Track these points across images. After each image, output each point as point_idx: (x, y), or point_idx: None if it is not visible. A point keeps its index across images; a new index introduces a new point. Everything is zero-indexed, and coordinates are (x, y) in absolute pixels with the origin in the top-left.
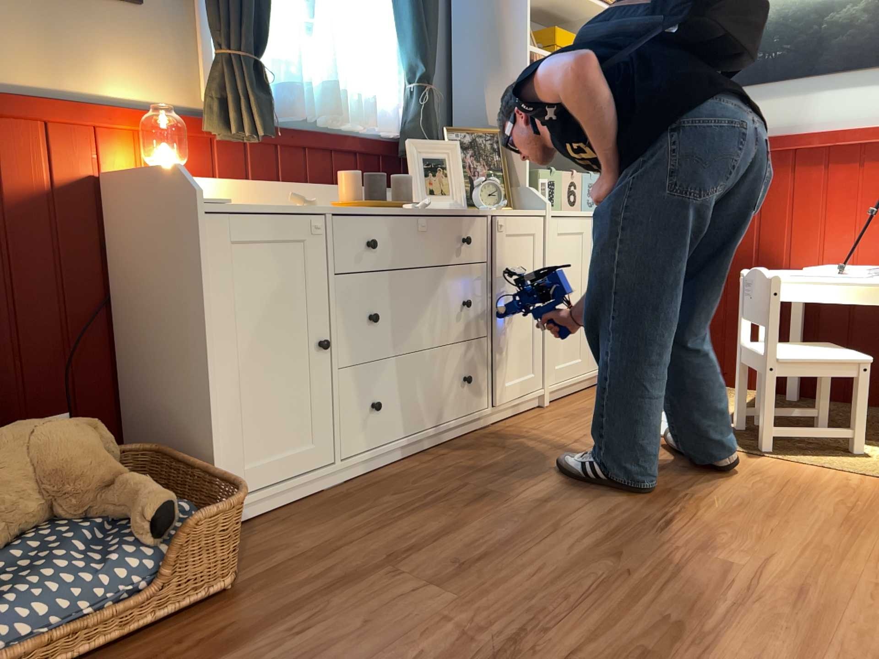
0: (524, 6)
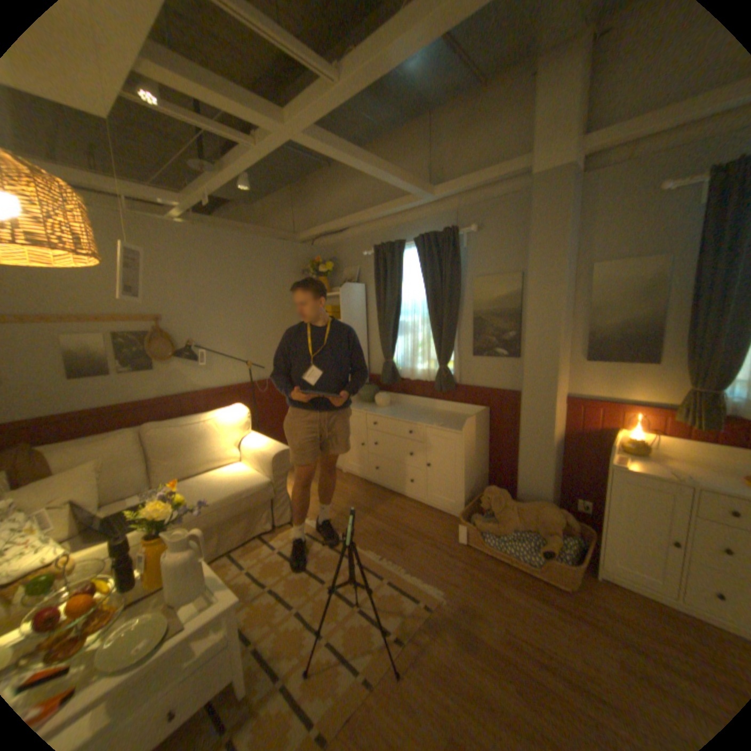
0: None
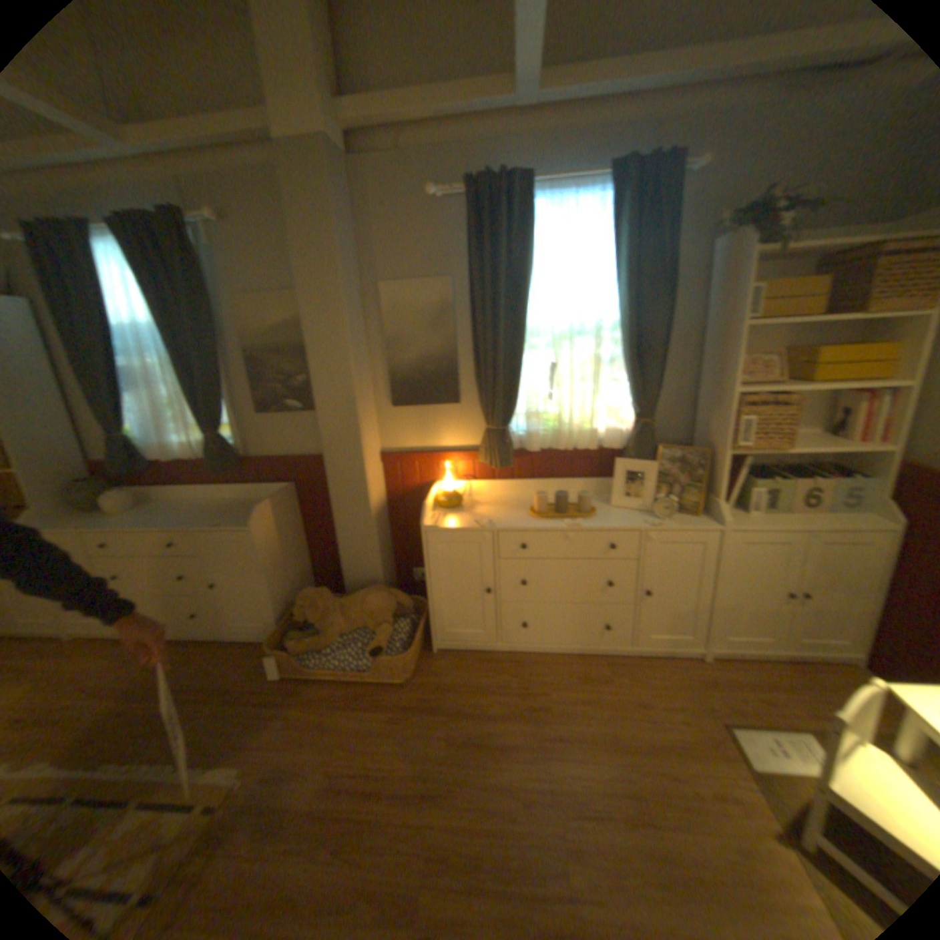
0: (739, 356)
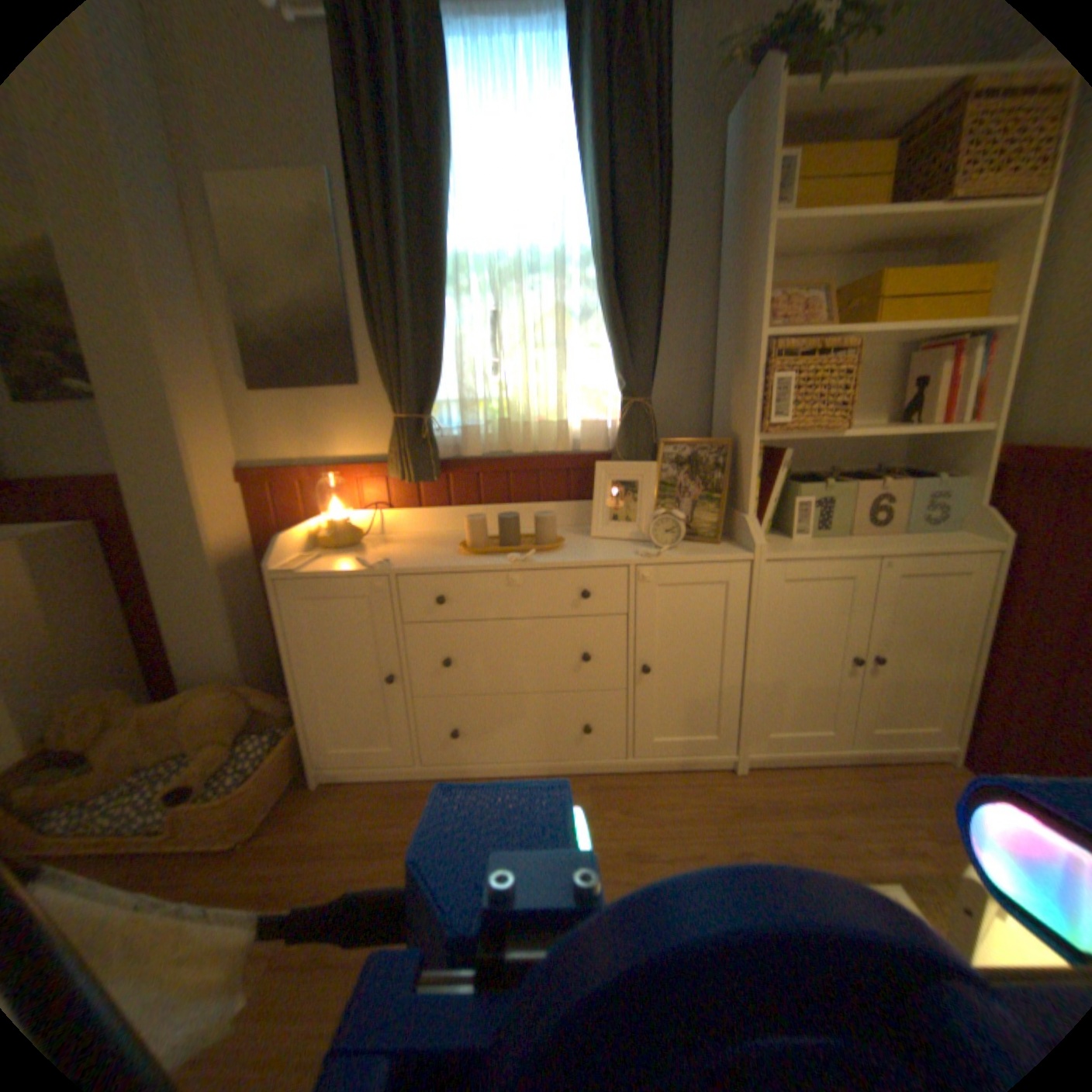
0: (765, 274)
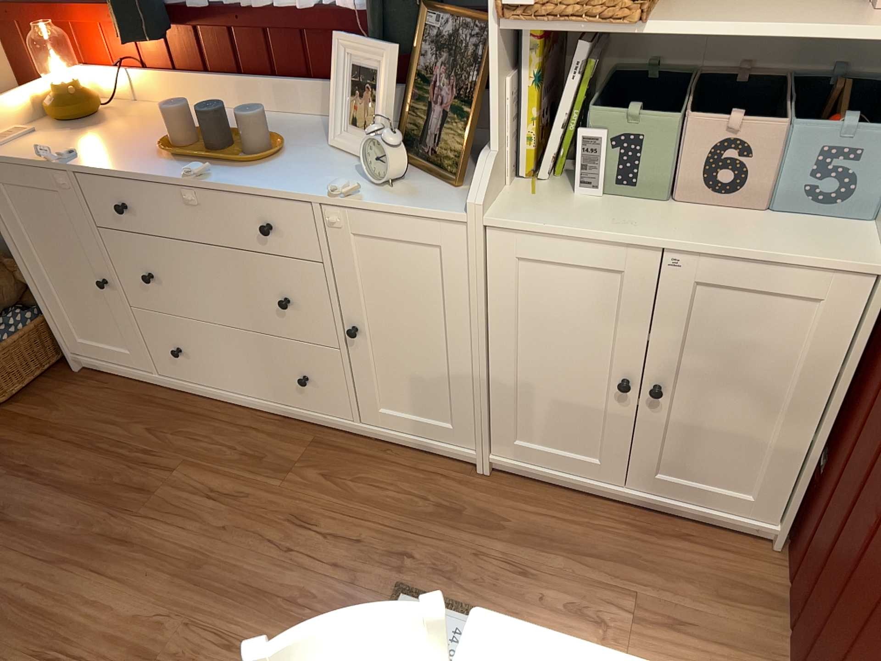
0: None
